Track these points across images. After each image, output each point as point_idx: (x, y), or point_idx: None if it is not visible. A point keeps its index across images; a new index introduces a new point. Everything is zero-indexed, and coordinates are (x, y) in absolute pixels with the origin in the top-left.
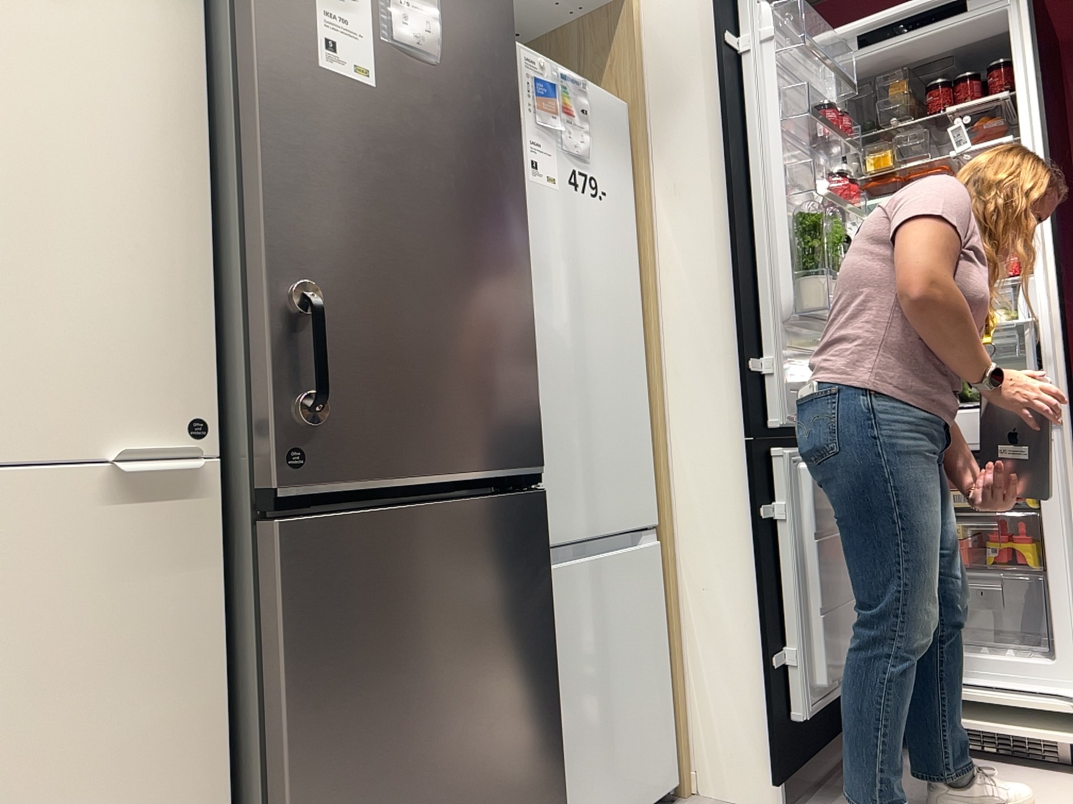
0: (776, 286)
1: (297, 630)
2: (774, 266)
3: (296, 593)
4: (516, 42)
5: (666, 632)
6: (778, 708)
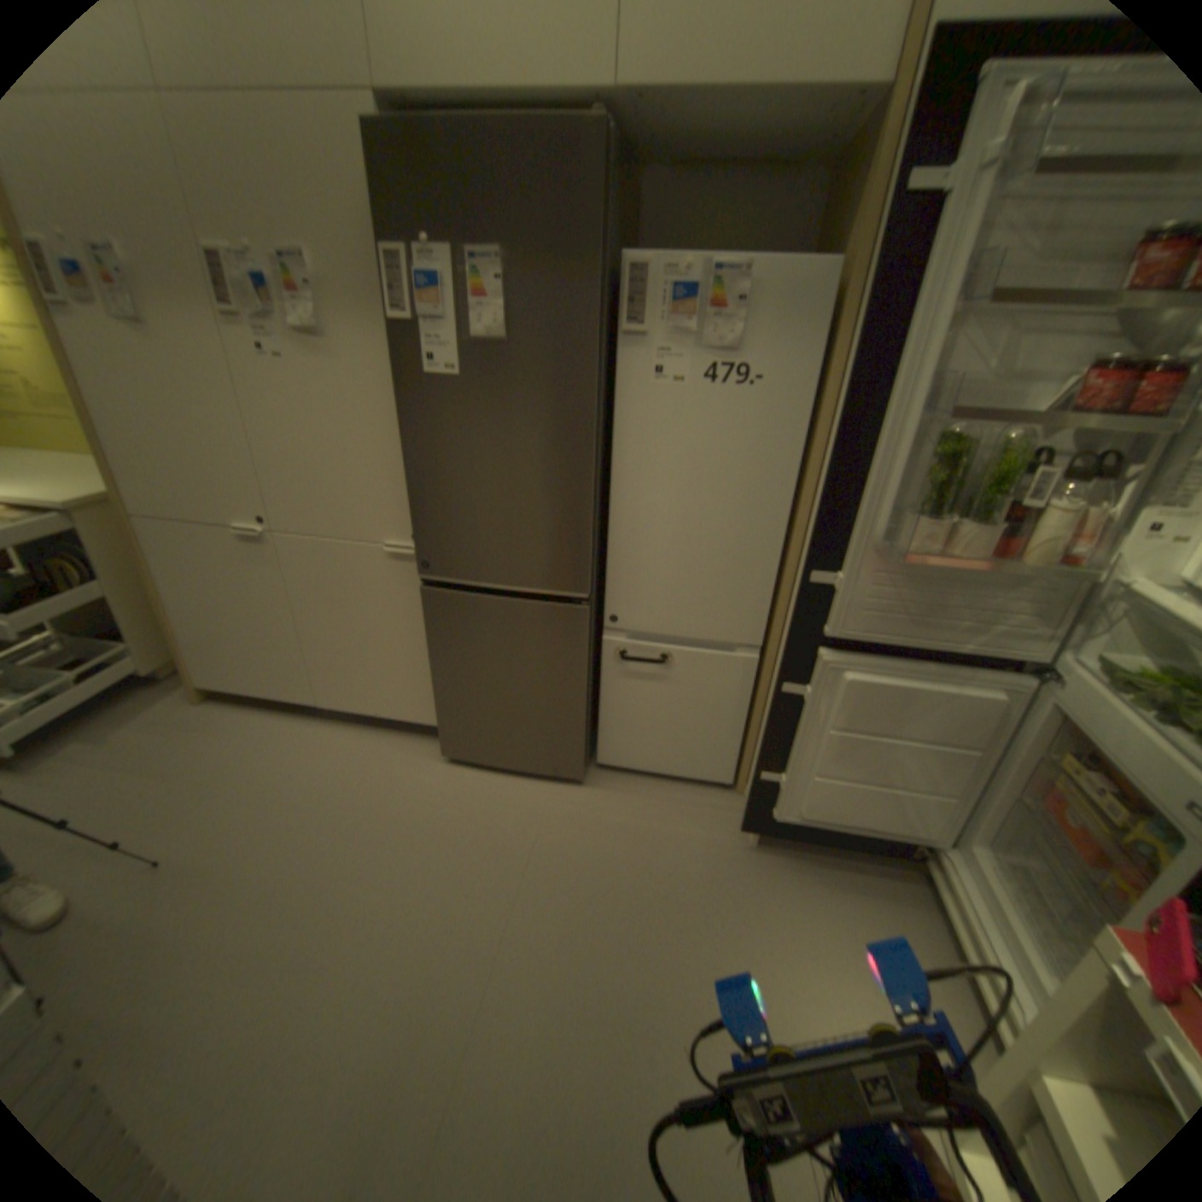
0: (871, 512)
1: (433, 626)
2: (877, 491)
3: (431, 614)
4: (656, 253)
5: (753, 709)
6: (758, 799)
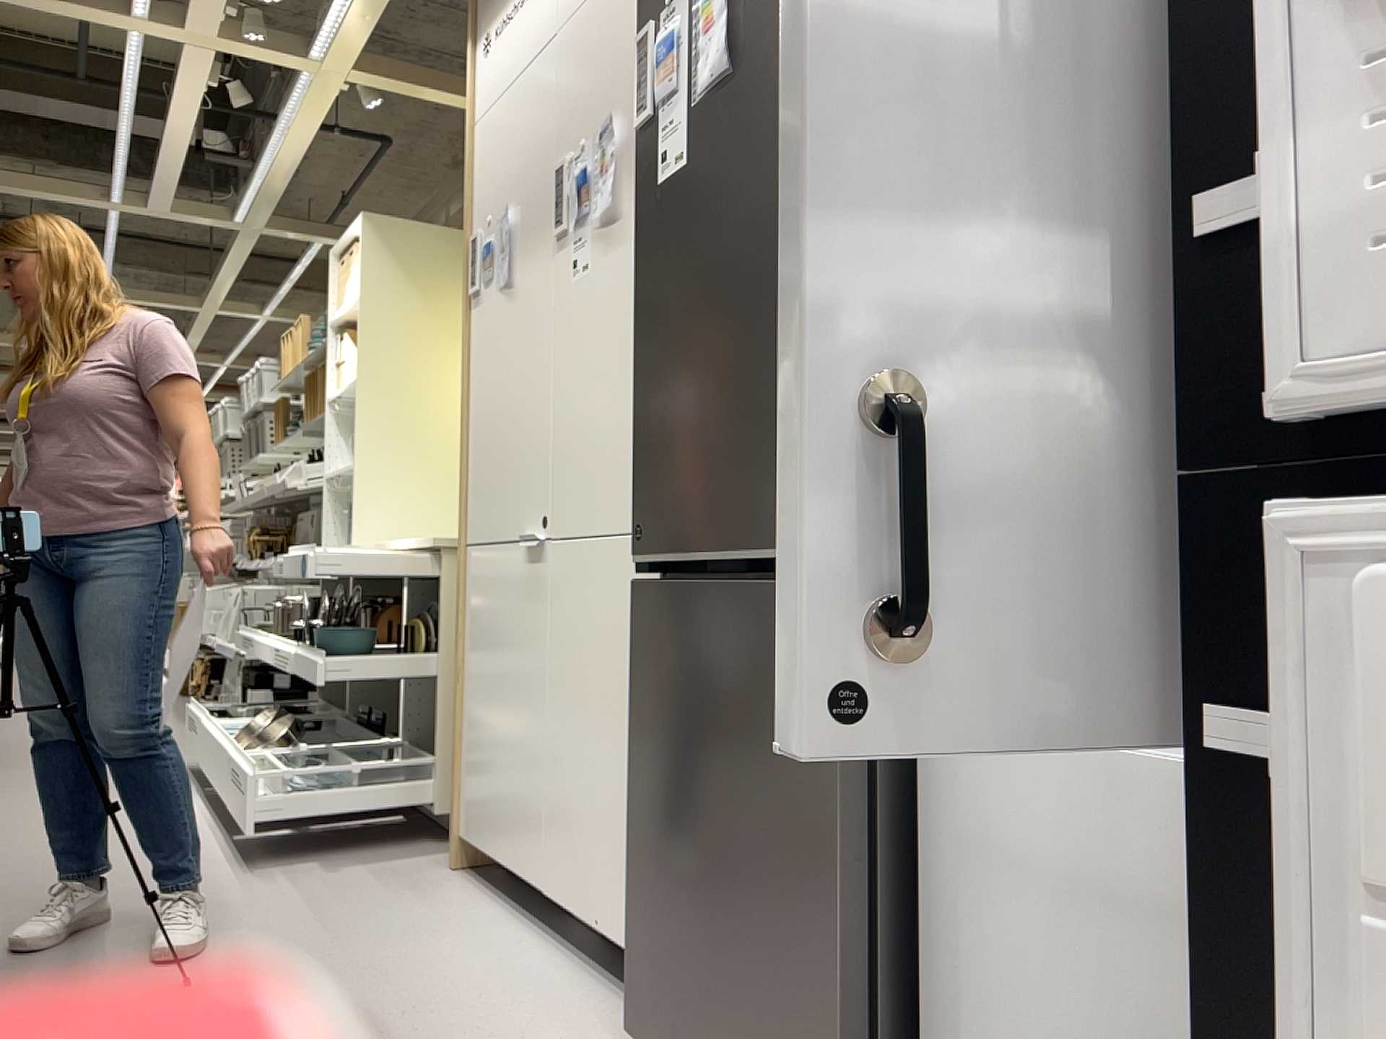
0: None
1: (637, 671)
2: None
3: (637, 642)
4: None
5: None
6: None
